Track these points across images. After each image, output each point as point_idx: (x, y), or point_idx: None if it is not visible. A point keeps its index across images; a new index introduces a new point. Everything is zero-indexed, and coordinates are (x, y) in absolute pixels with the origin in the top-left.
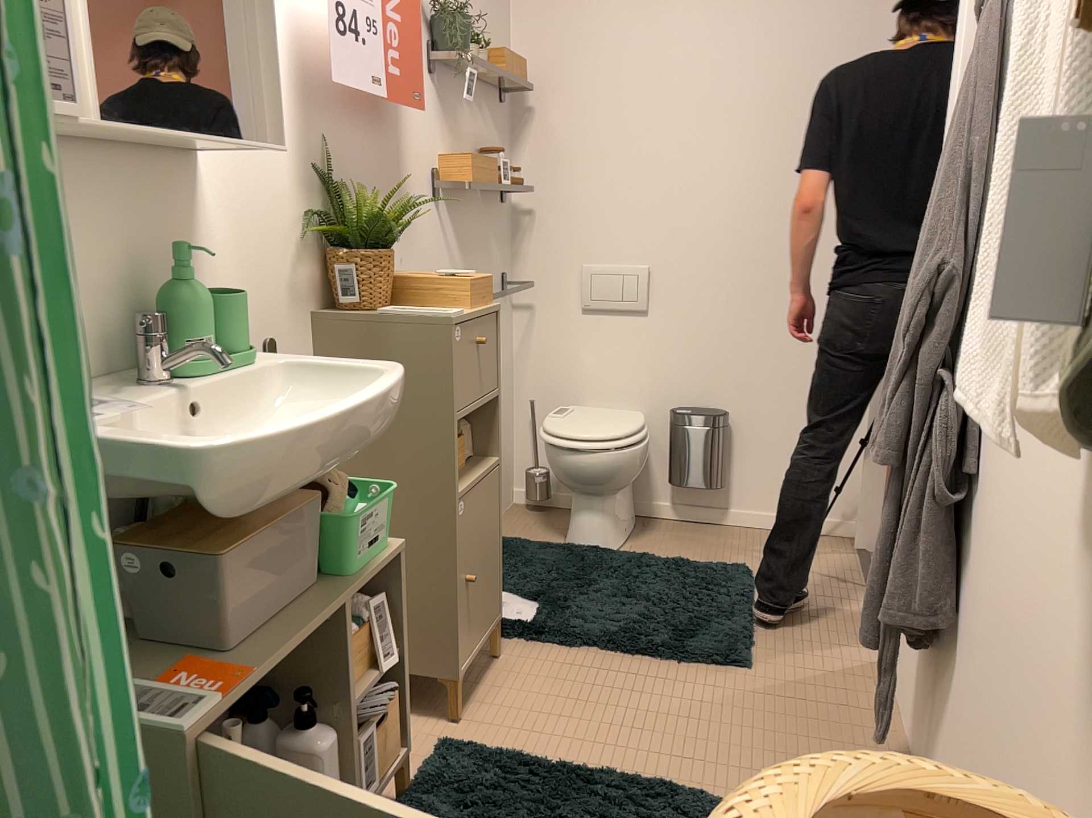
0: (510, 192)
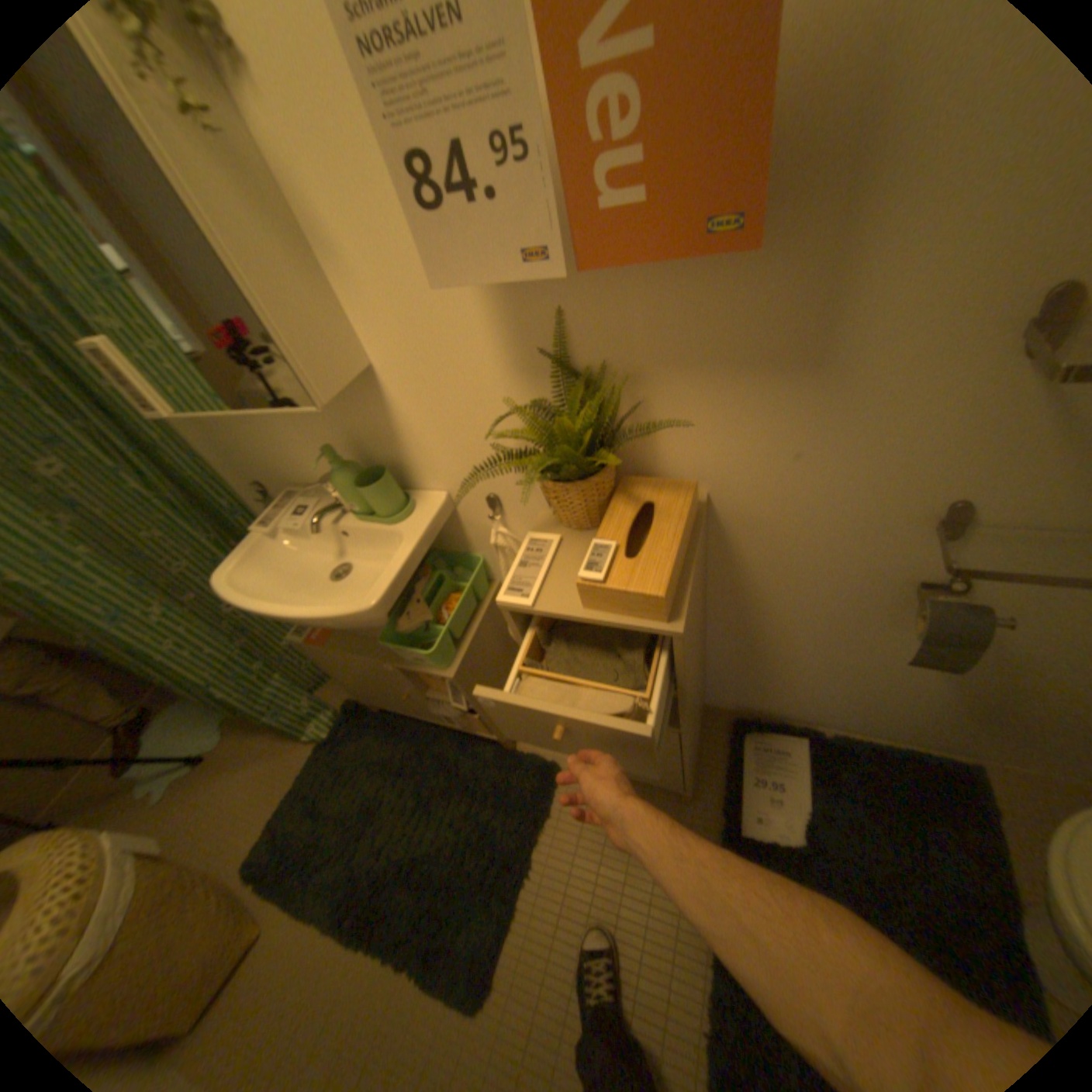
0: None
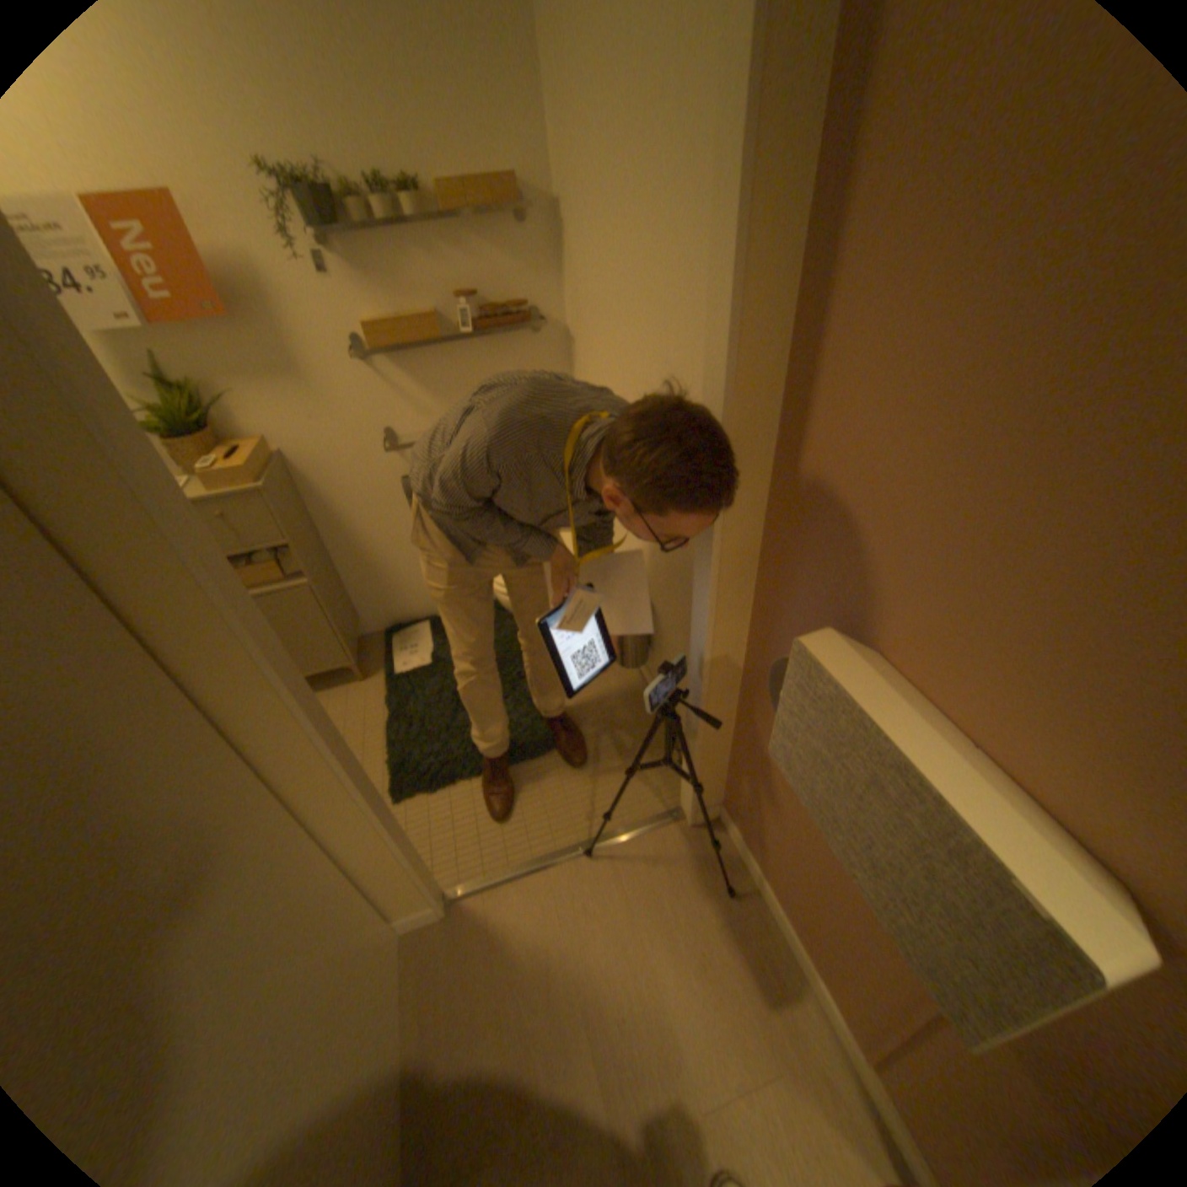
0: (469, 331)
